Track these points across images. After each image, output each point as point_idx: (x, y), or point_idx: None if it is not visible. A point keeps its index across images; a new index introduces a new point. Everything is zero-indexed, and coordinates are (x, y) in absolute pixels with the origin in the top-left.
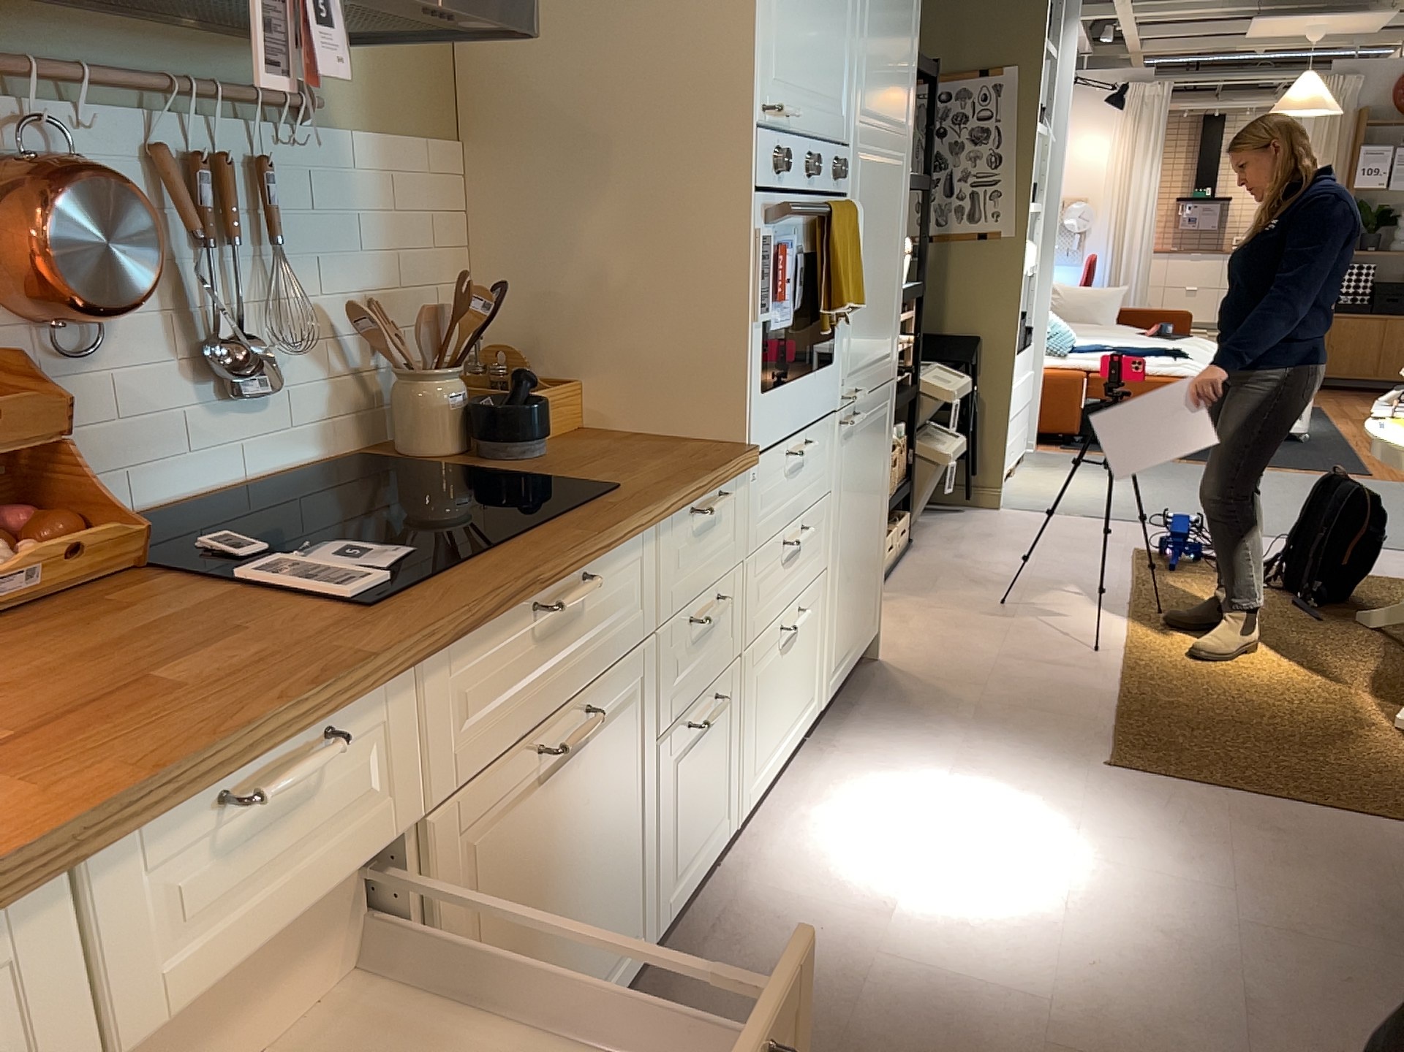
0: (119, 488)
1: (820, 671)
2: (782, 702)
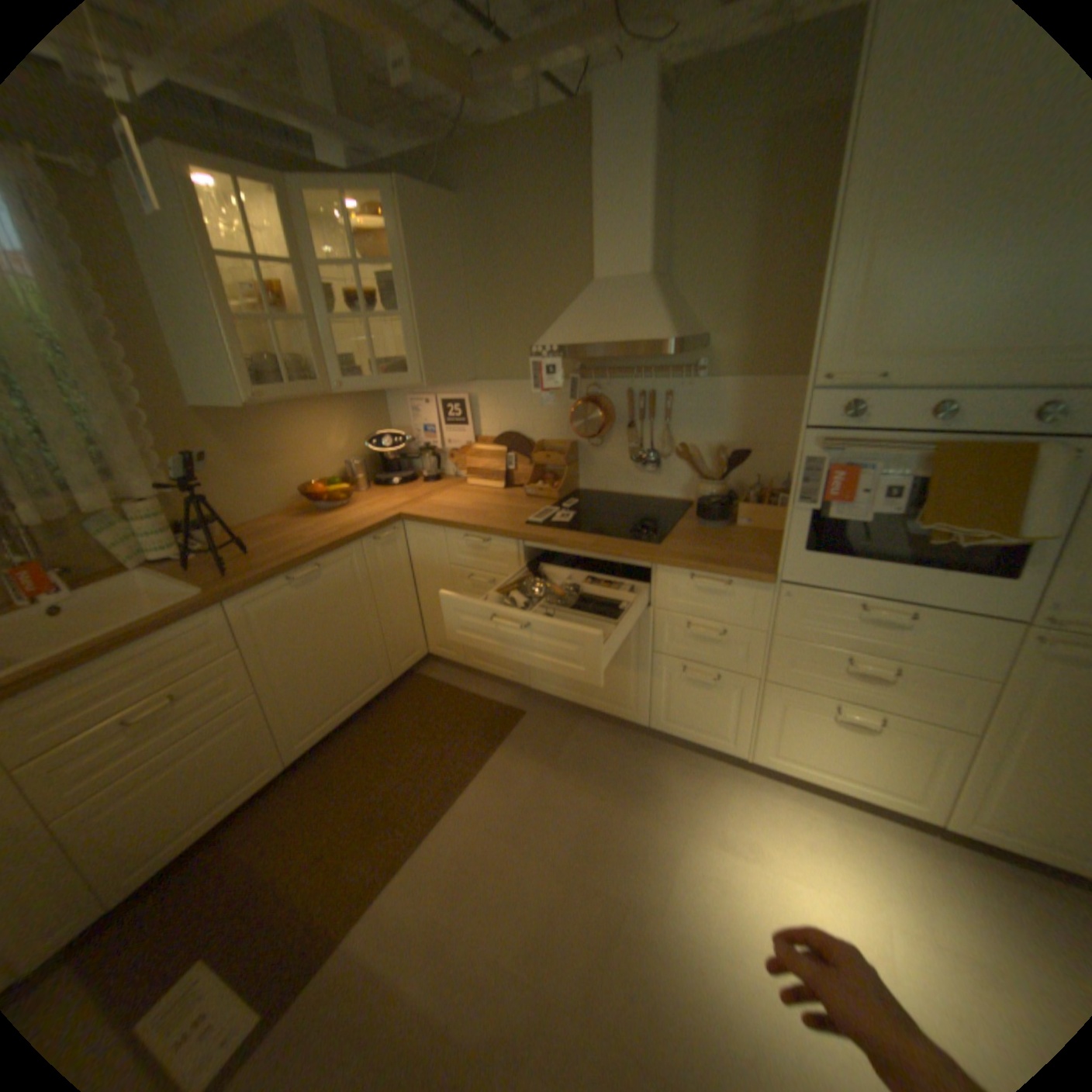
0: (604, 484)
1: (943, 797)
2: (836, 752)
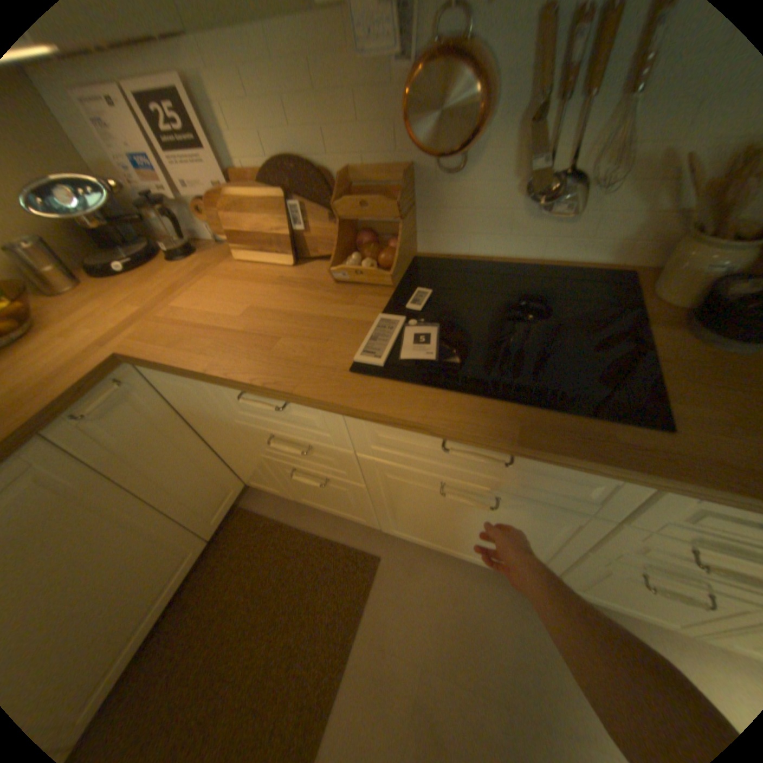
0: (464, 241)
1: None
2: None
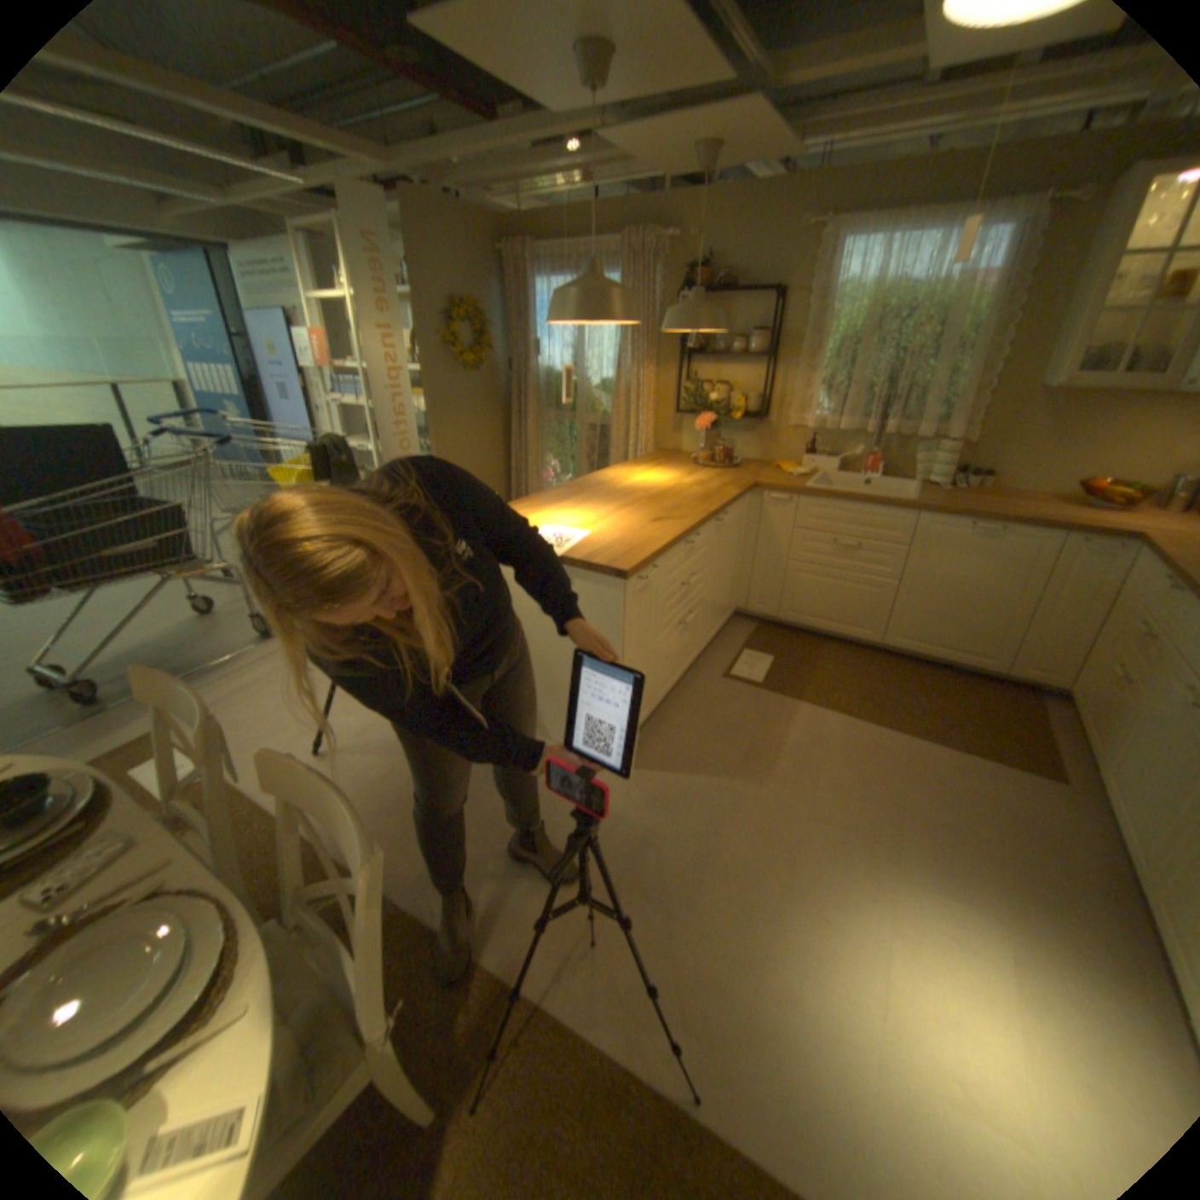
0: None
1: None
2: None
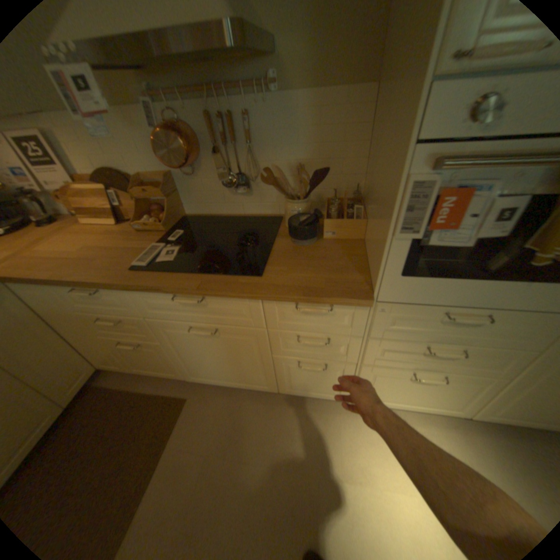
0: (207, 207)
1: (475, 407)
2: (409, 394)
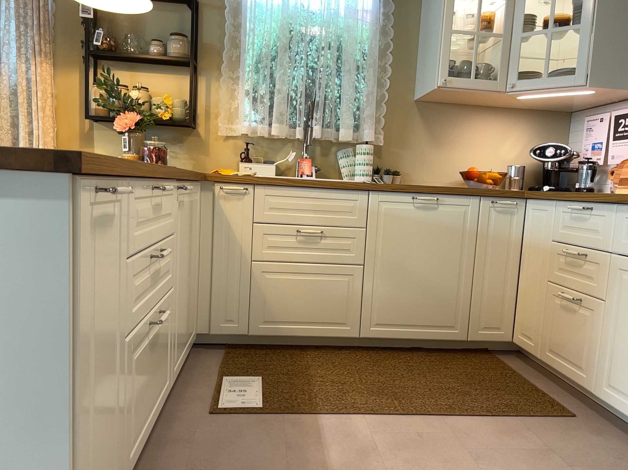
0: None
1: None
2: None
